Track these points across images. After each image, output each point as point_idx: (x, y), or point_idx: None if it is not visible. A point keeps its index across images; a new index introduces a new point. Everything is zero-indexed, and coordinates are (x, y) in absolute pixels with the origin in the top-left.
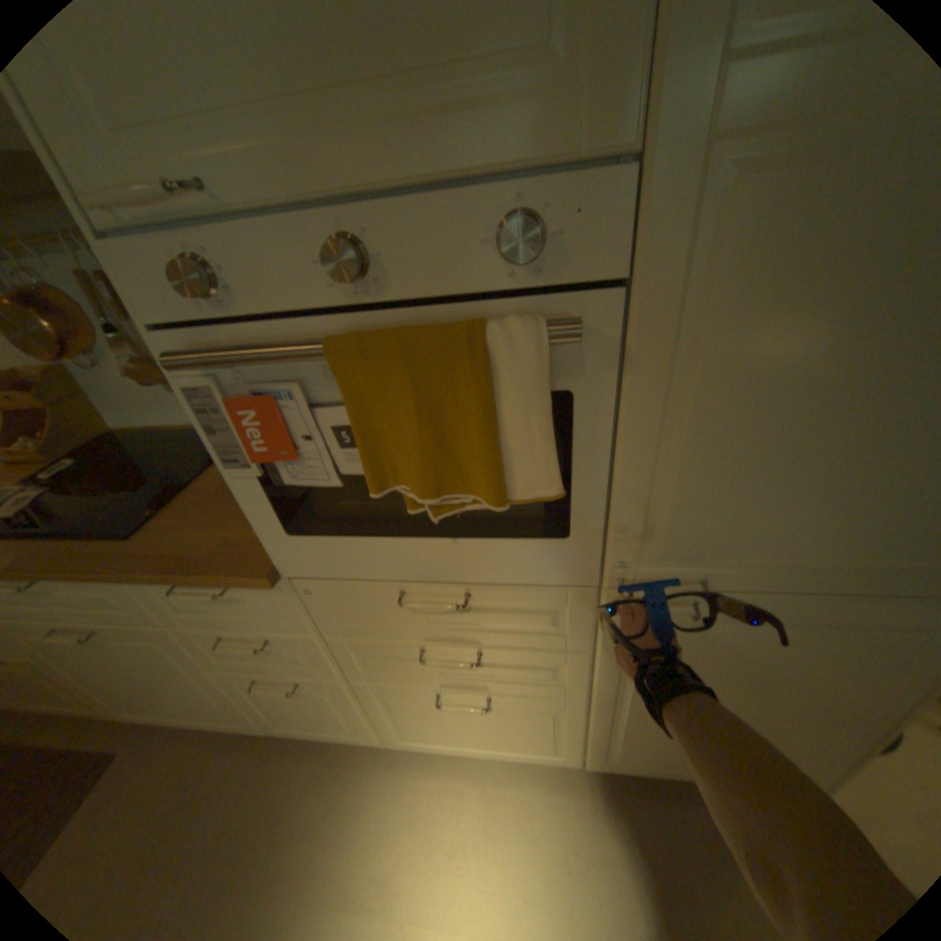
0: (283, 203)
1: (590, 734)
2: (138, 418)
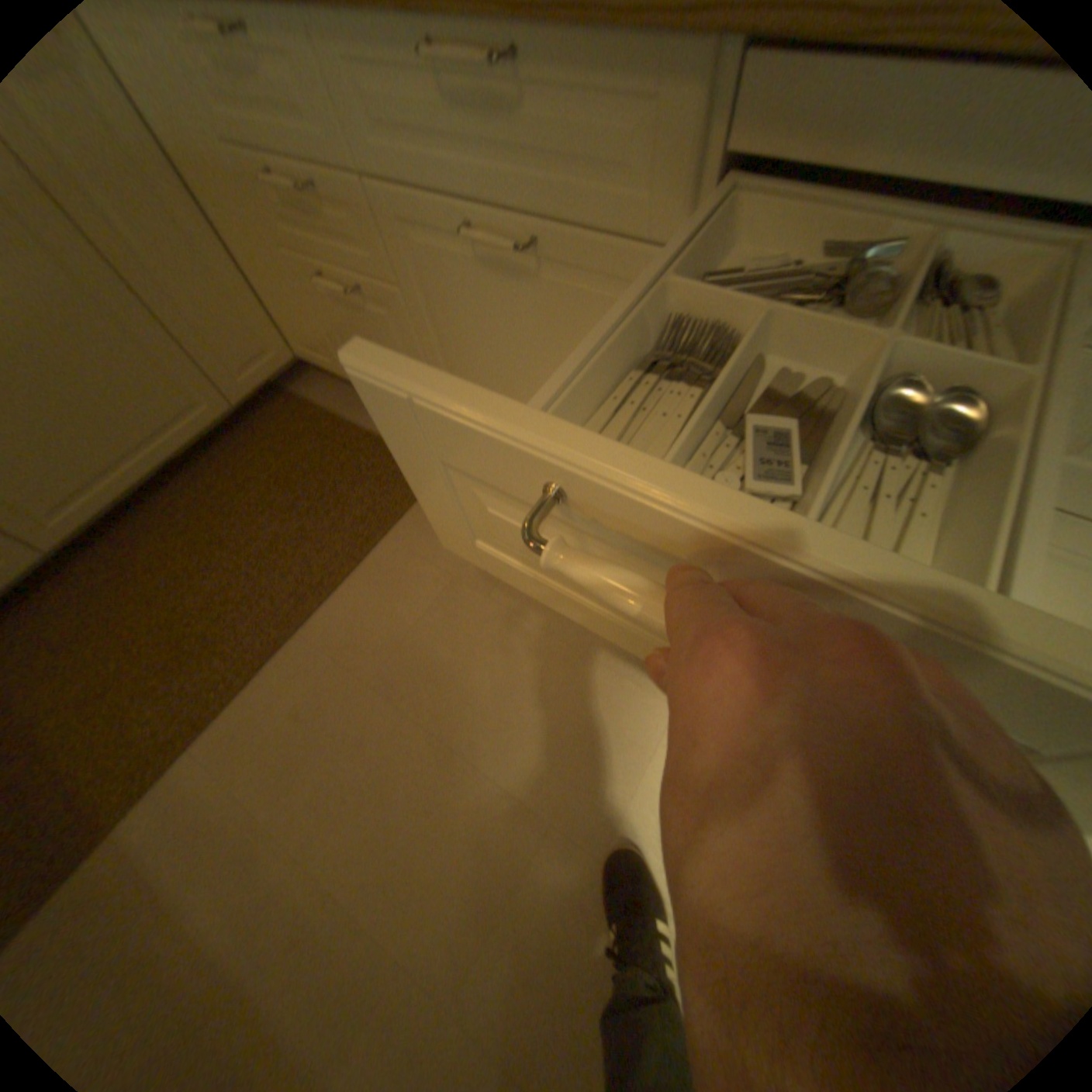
0: None
1: None
2: None
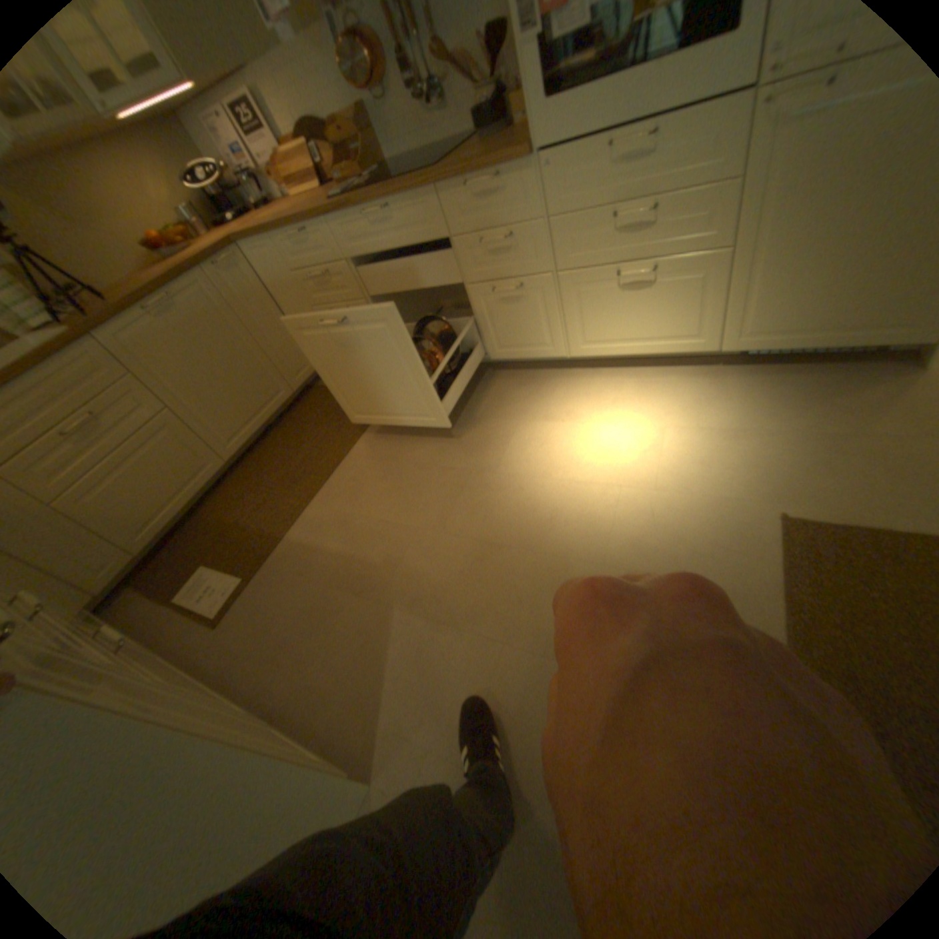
0: None
1: (732, 295)
2: (404, 141)
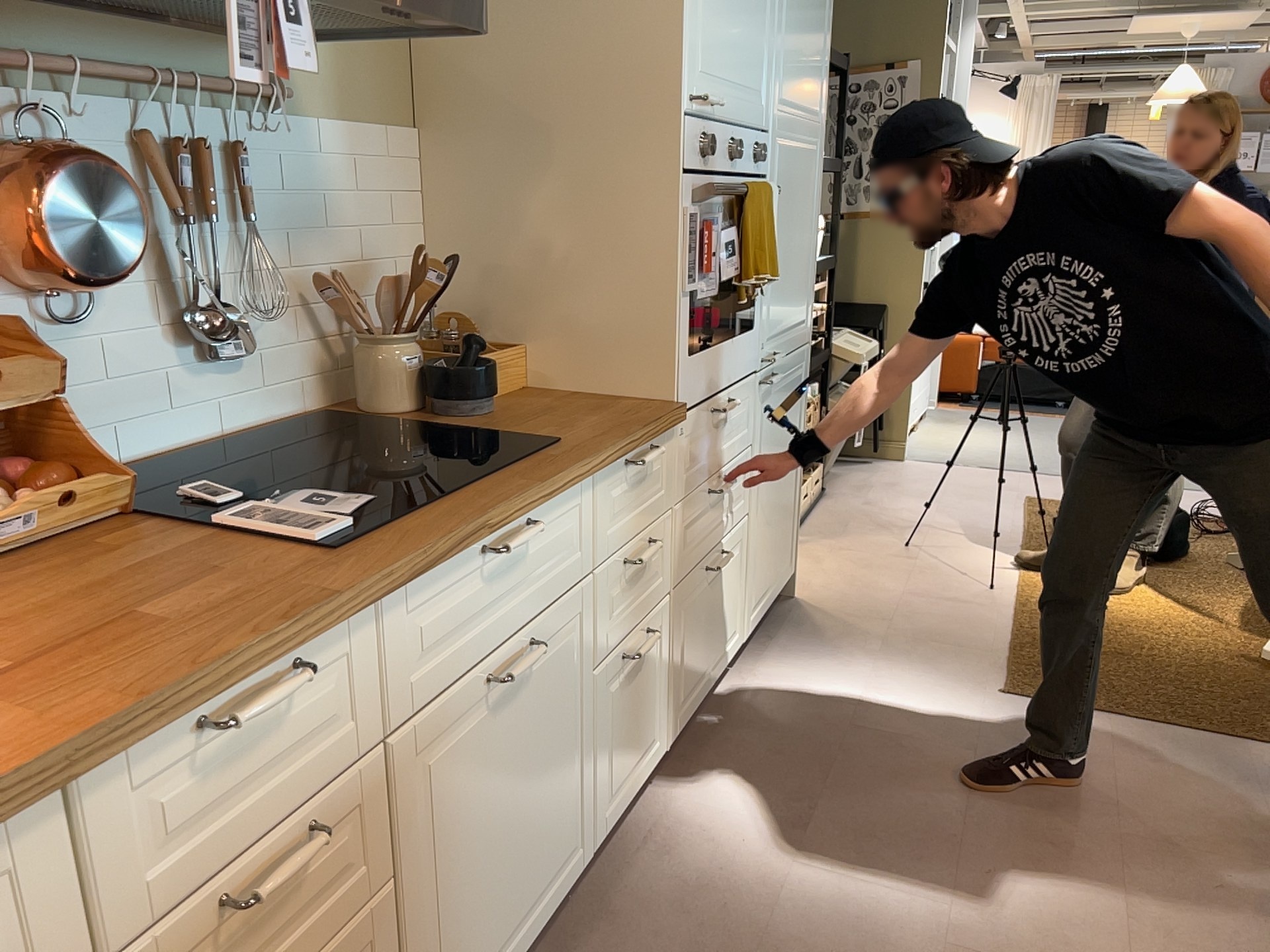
0: (718, 124)
1: (748, 568)
2: (109, 442)
